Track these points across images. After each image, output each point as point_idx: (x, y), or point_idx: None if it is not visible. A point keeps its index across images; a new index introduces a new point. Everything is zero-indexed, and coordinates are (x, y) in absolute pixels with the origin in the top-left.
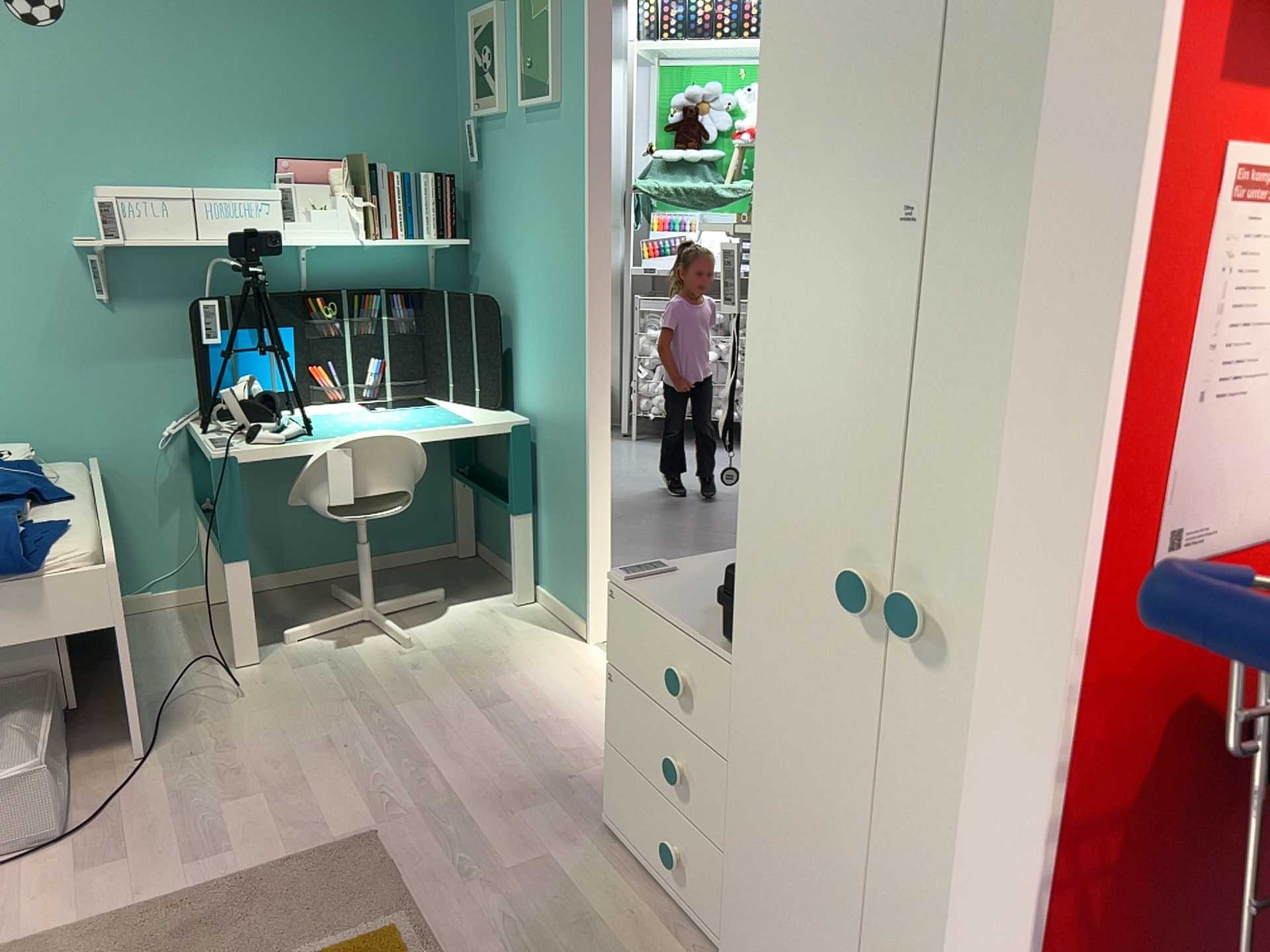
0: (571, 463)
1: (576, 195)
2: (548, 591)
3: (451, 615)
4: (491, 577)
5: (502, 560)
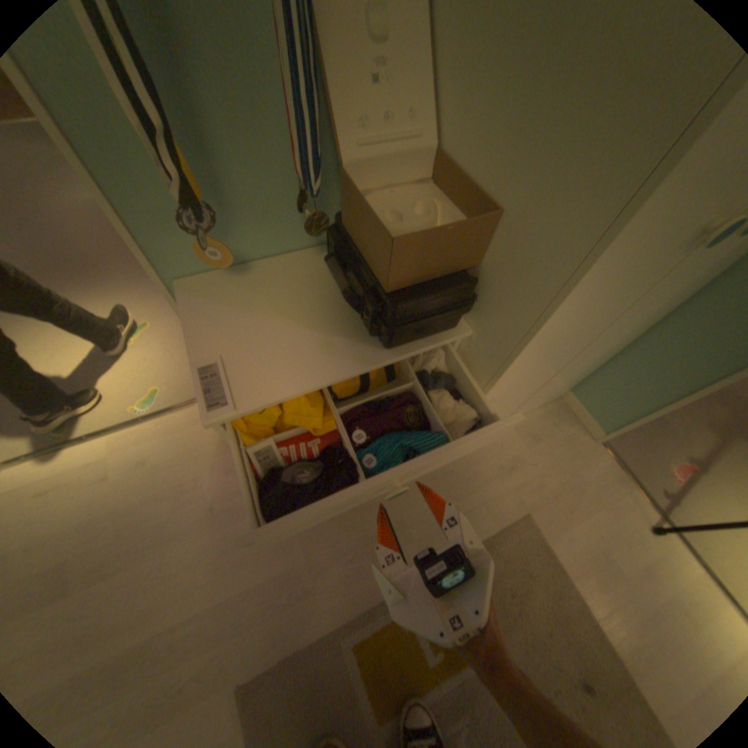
0: None
1: None
2: None
3: None
4: None
5: None
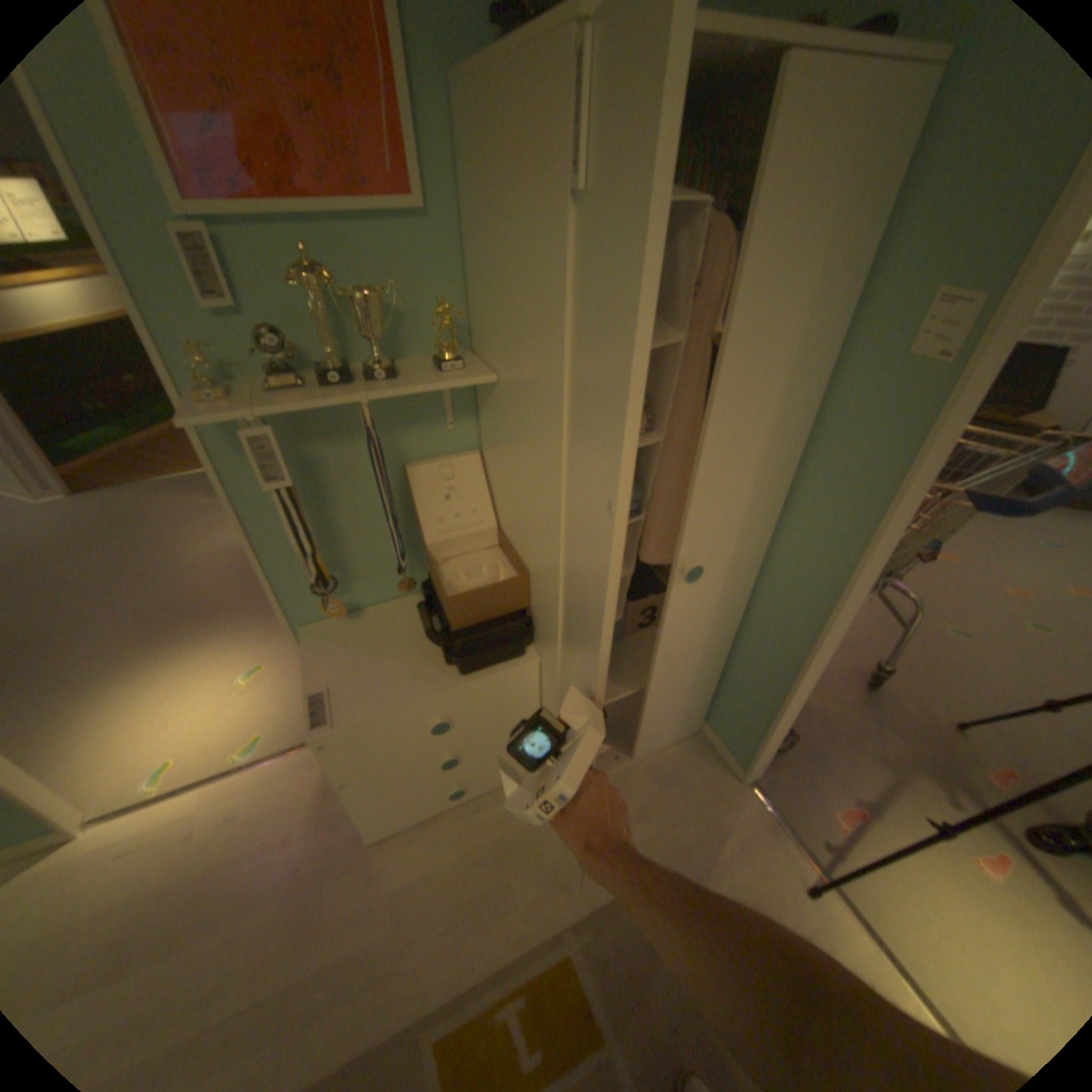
0: None
1: None
2: None
3: None
4: None
5: None
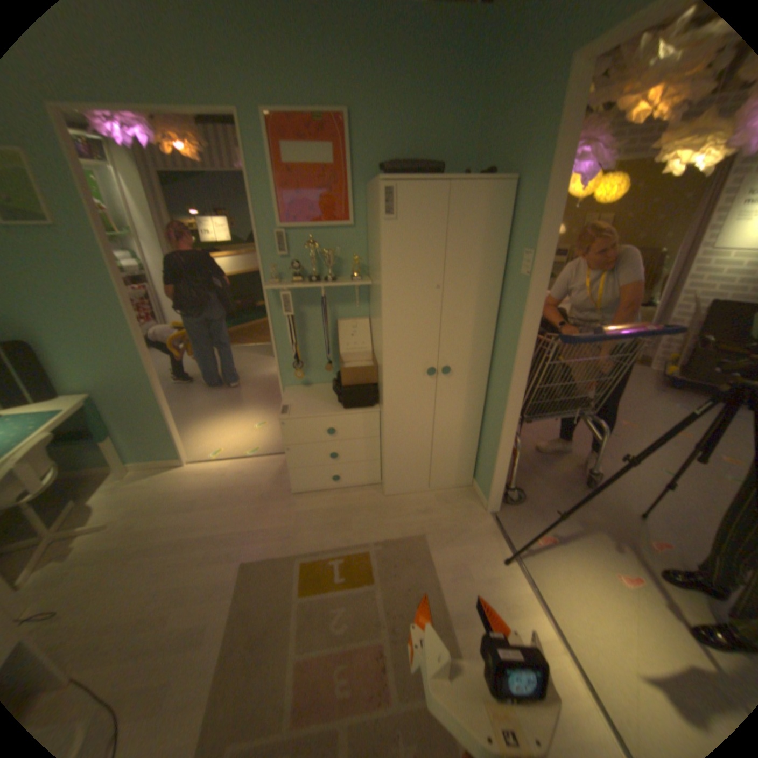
0: (137, 402)
1: (96, 275)
2: (134, 462)
3: (94, 504)
4: (76, 481)
5: (75, 470)
